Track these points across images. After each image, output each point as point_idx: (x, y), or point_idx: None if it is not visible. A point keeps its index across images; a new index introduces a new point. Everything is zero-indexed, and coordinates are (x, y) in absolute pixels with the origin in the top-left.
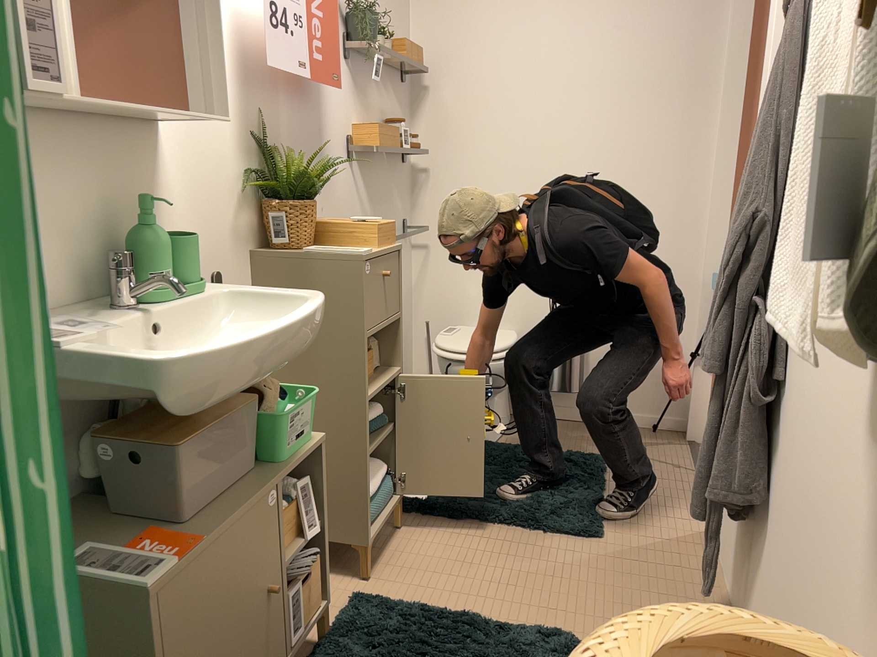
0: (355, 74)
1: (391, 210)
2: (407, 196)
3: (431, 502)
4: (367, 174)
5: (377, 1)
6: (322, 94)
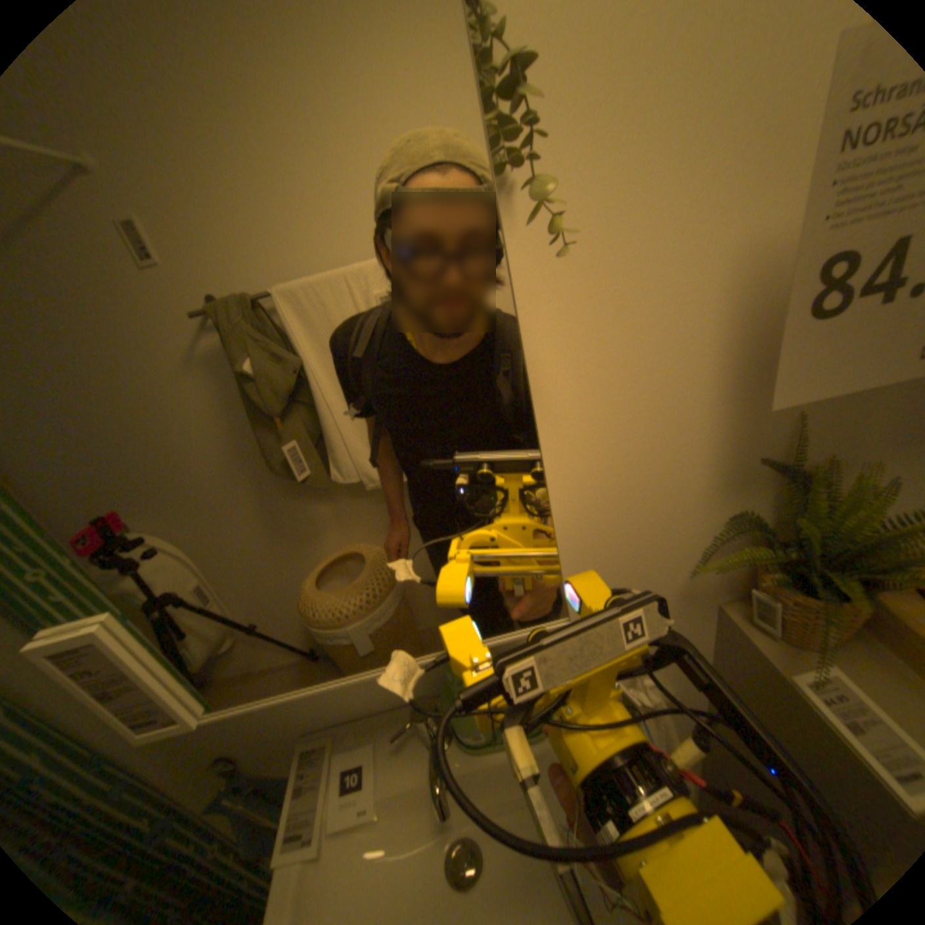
0: None
1: None
2: None
3: None
4: None
5: None
6: None
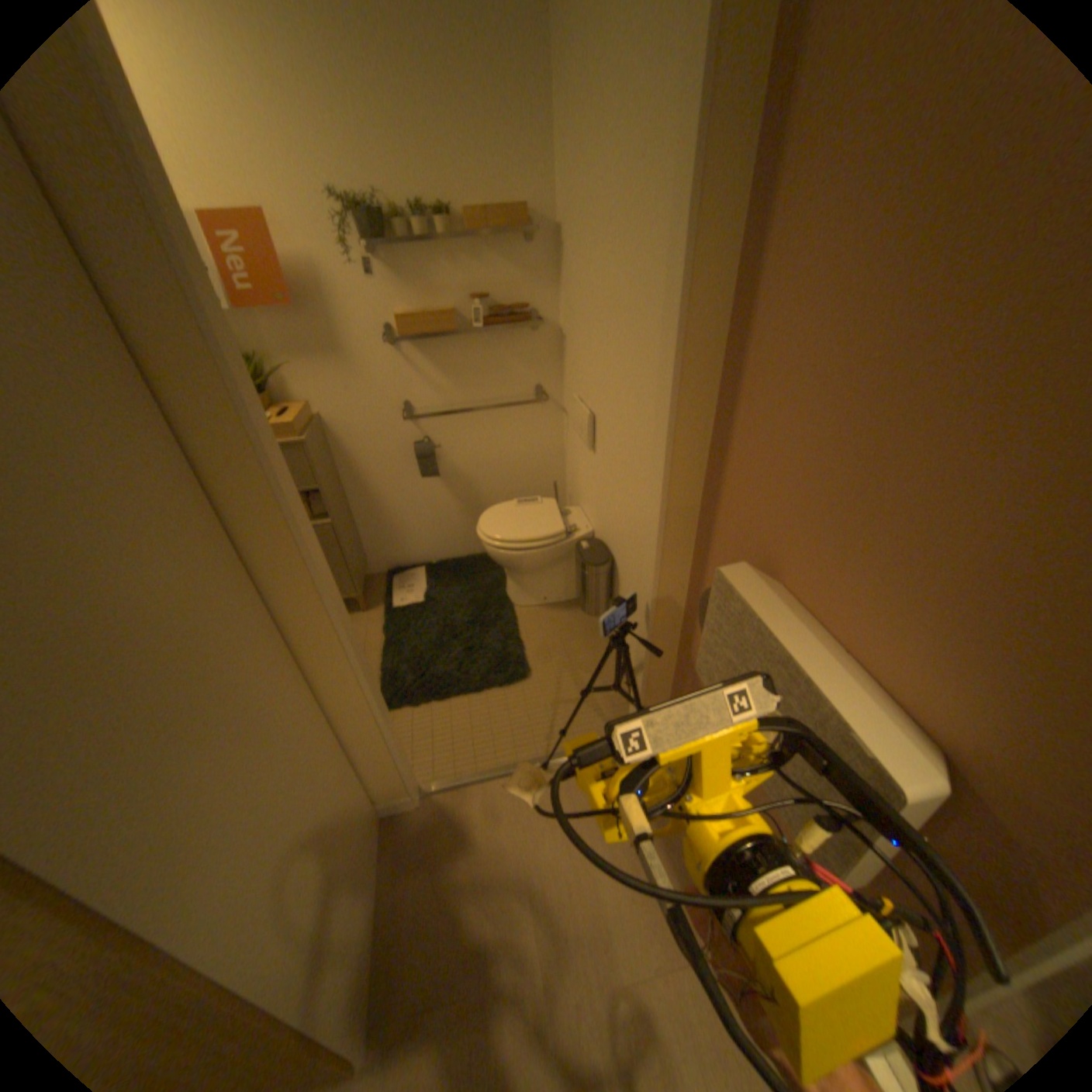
0: (393, 262)
1: (497, 380)
2: (544, 363)
3: (390, 611)
4: (433, 352)
5: (441, 162)
6: (324, 297)
